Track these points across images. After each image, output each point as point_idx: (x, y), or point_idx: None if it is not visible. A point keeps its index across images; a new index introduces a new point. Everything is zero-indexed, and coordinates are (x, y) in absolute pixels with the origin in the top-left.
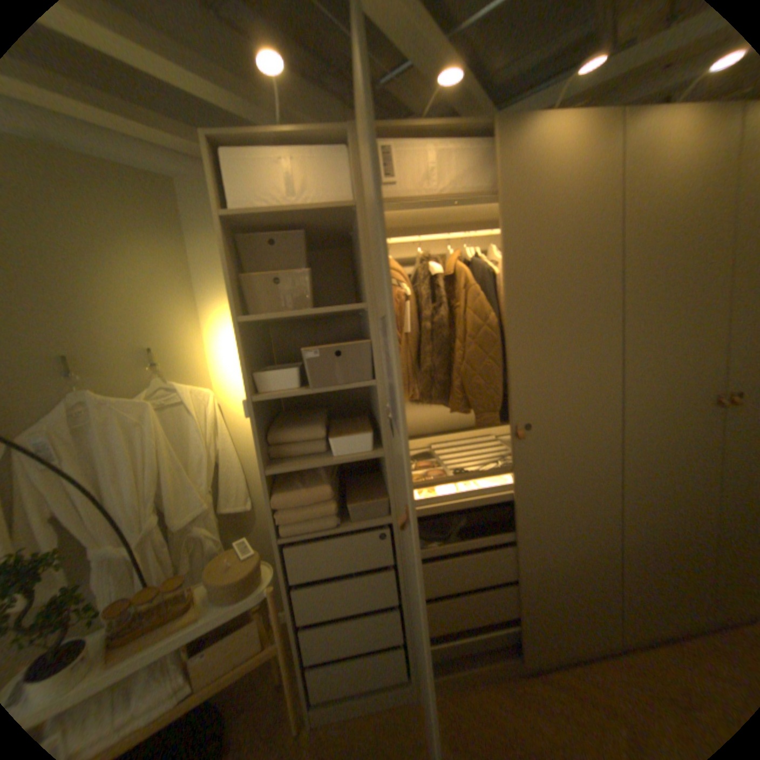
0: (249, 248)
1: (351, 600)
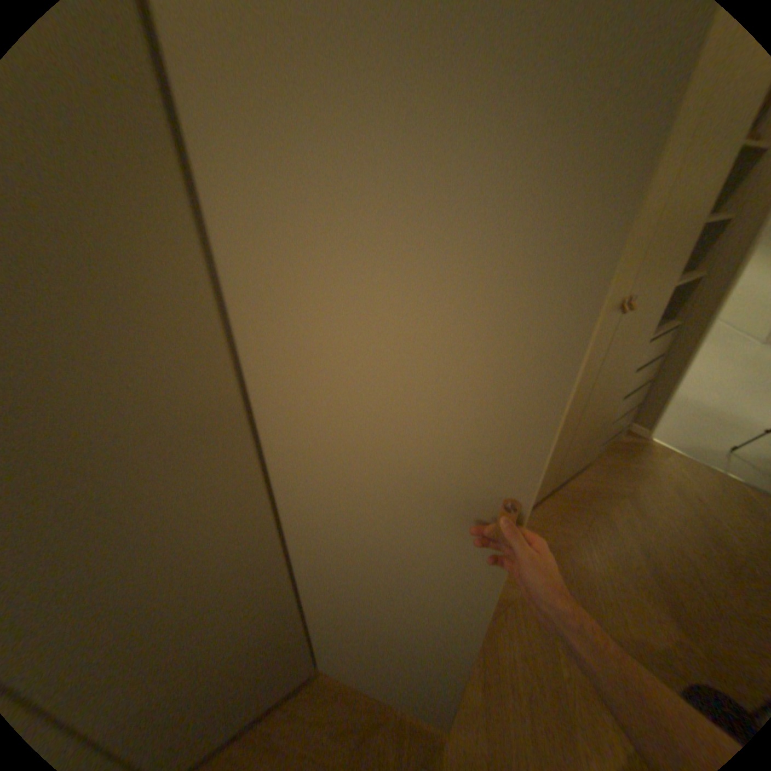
0: None
1: None
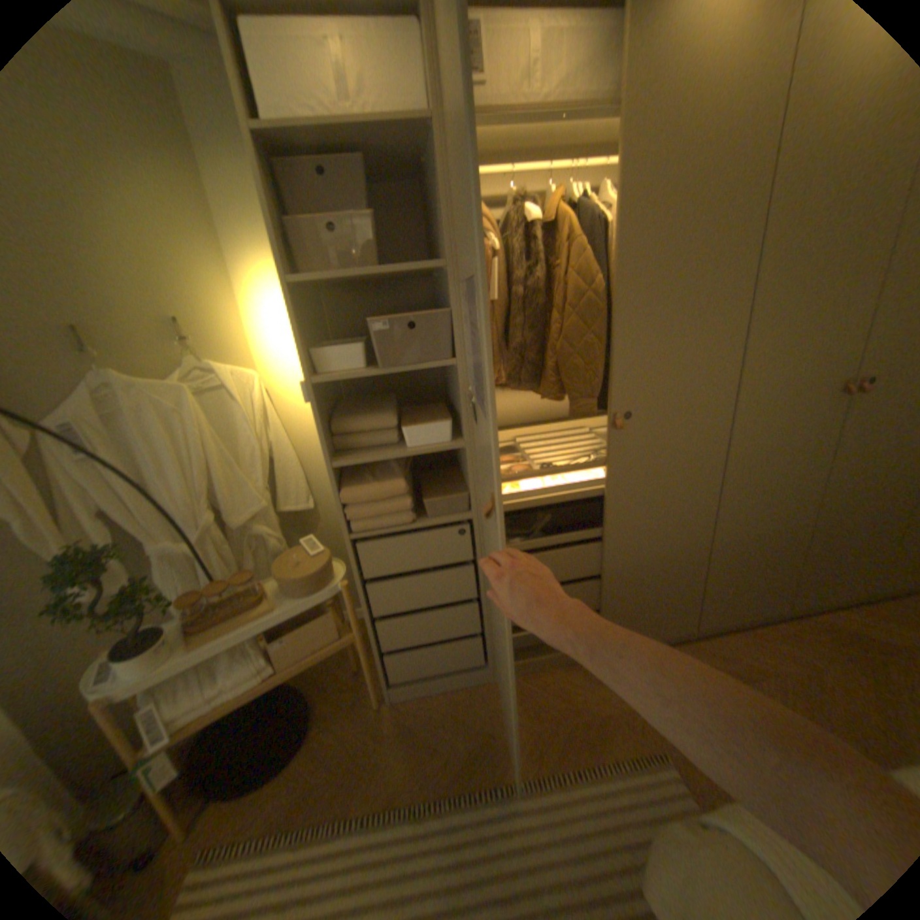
0: (291, 180)
1: (428, 592)
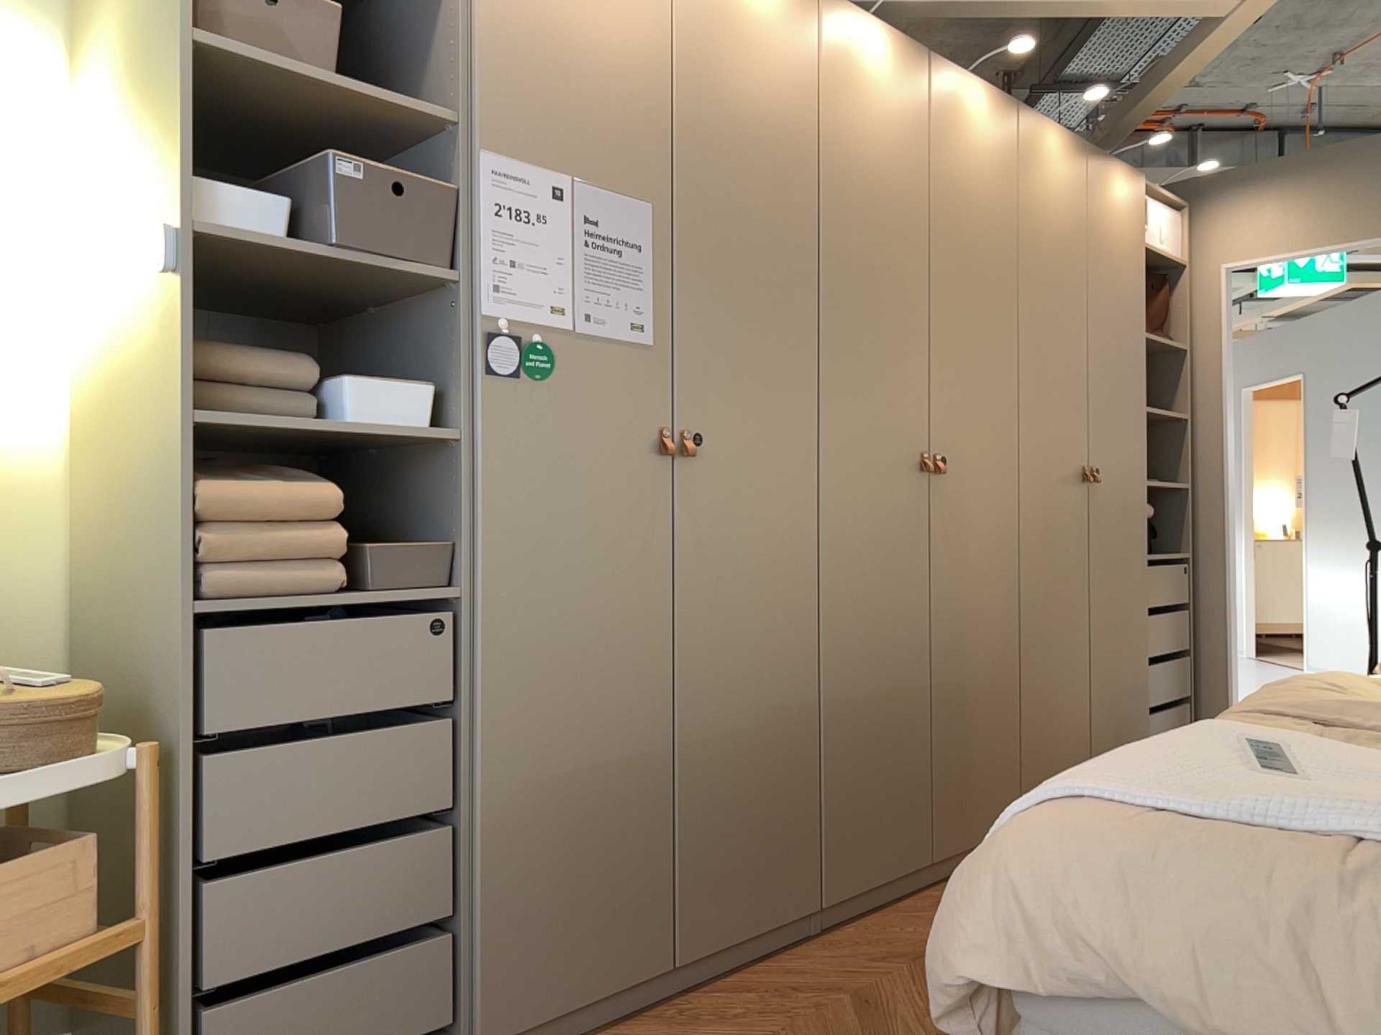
0: None
1: (333, 794)
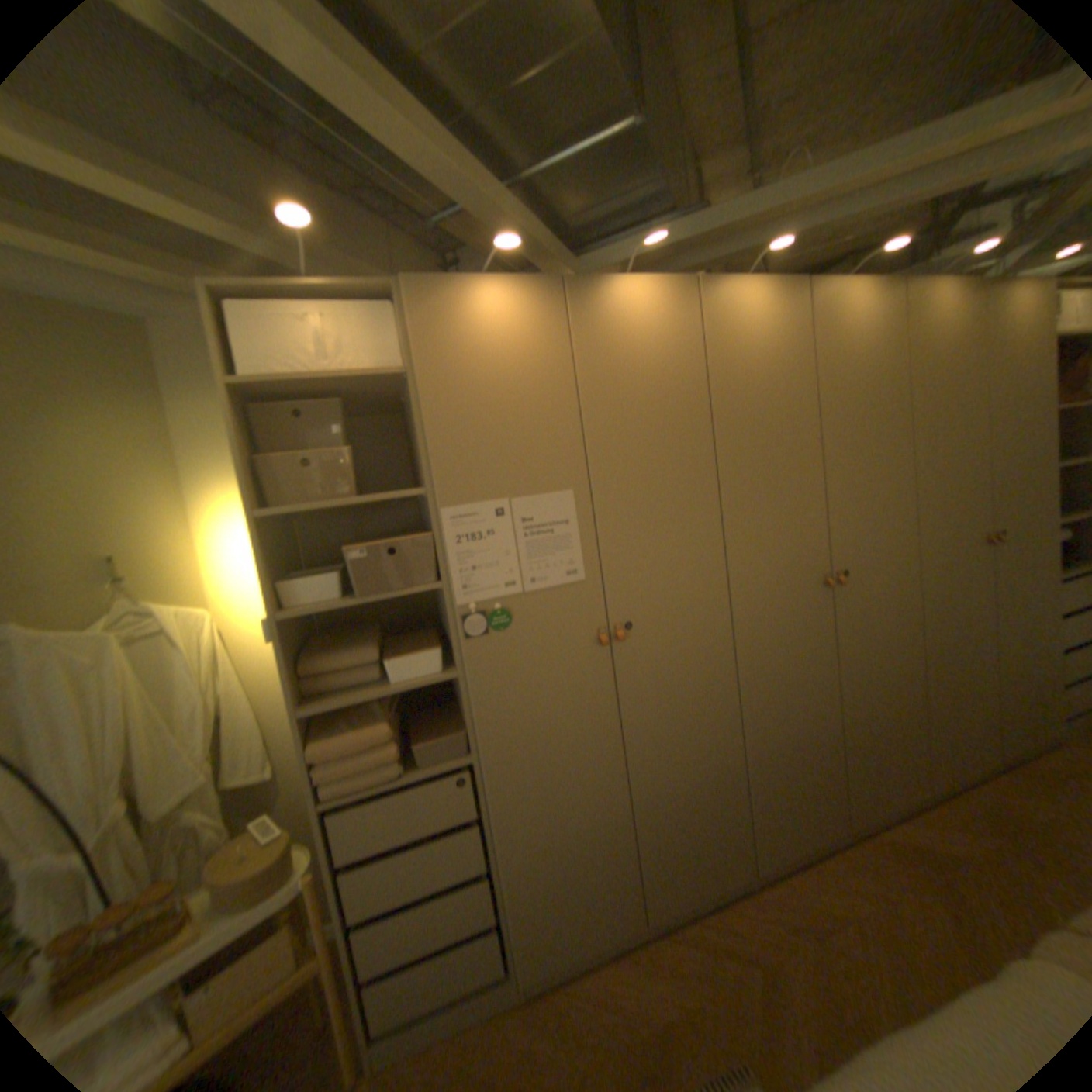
0: (267, 421)
1: (422, 874)
